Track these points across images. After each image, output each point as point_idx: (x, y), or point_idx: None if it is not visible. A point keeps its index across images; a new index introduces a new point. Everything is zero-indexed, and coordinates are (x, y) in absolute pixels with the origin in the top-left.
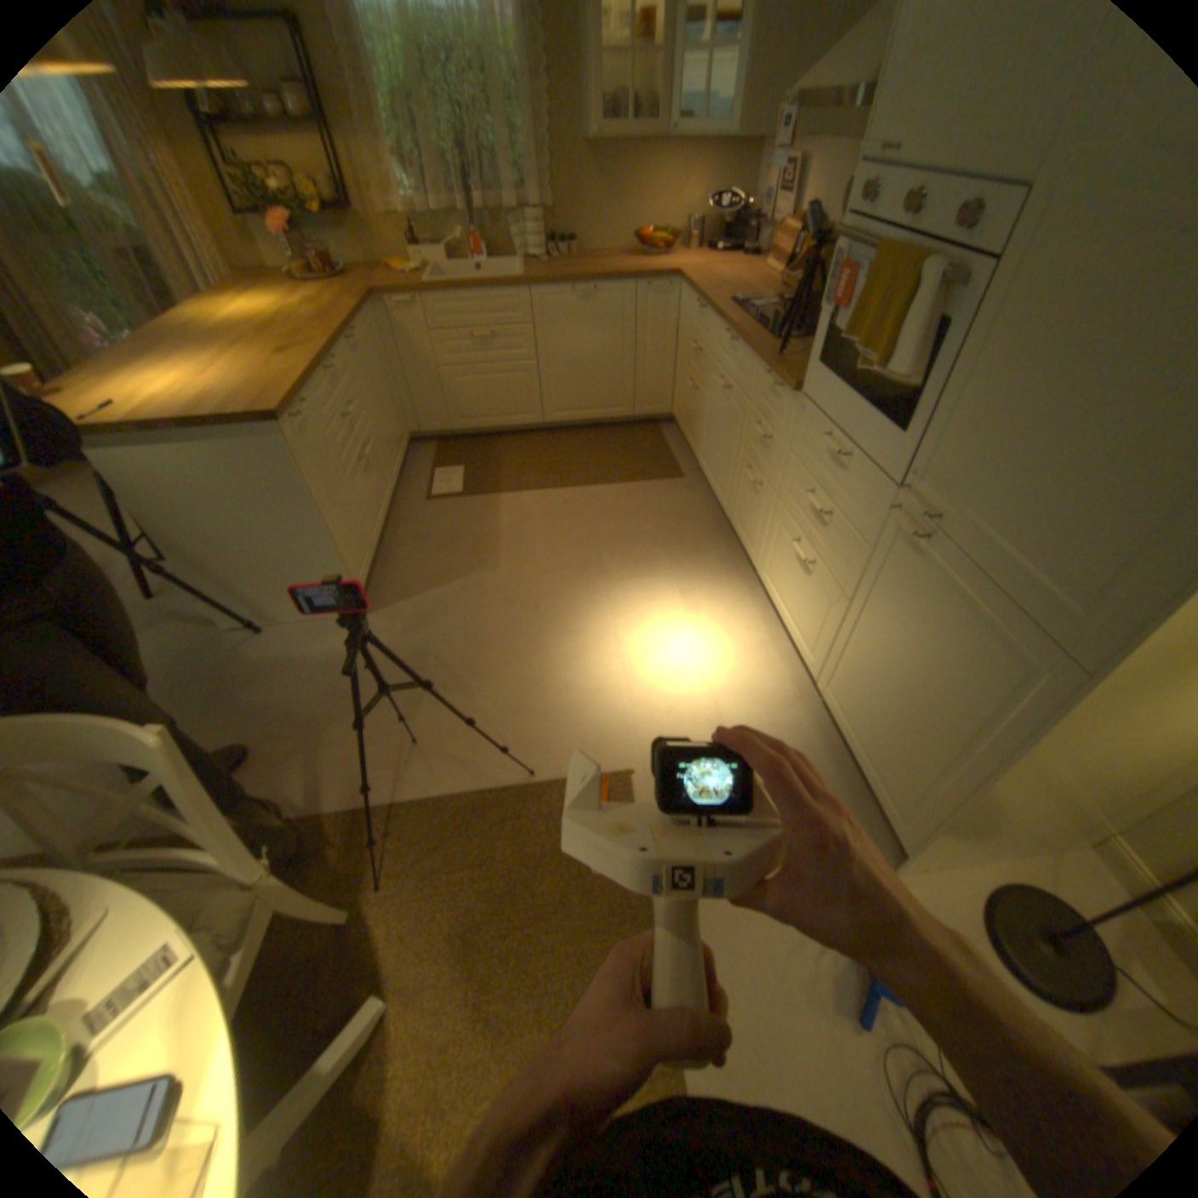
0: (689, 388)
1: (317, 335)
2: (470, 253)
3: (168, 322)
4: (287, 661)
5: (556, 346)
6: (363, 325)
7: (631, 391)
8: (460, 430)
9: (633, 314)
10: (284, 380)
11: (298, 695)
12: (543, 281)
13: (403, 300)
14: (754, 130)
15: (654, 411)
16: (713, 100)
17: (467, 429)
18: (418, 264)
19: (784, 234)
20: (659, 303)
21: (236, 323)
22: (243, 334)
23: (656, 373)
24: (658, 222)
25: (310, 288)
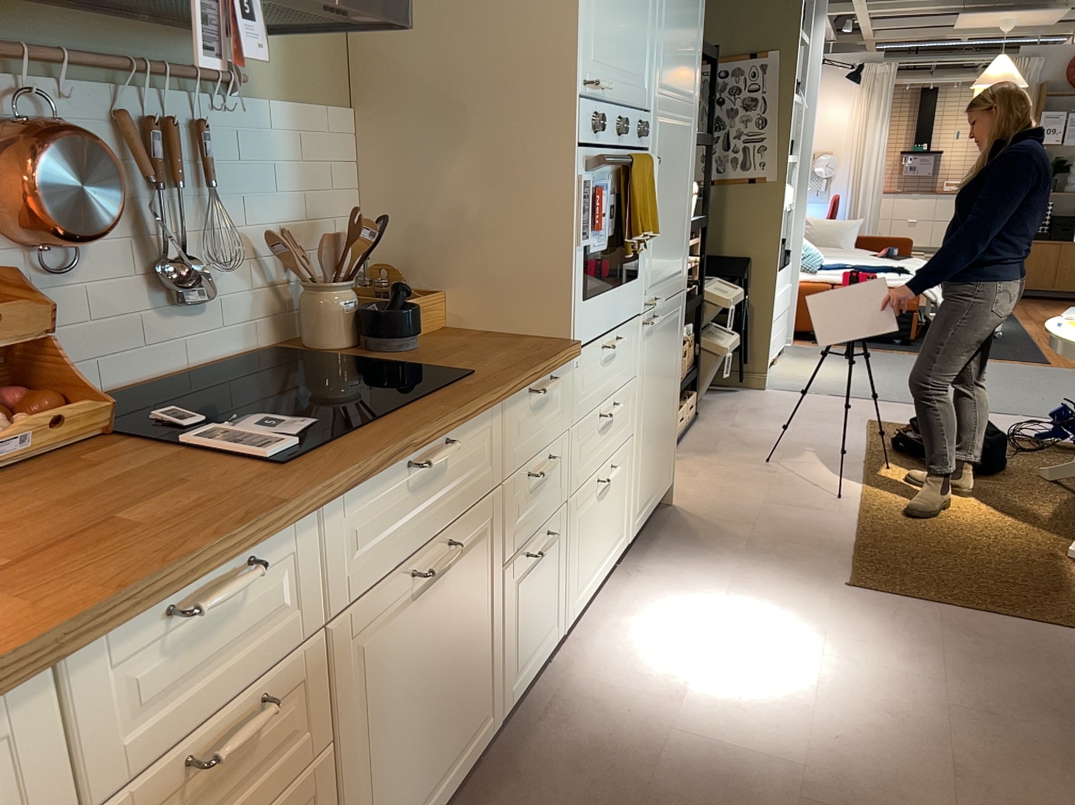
0: None
1: None
2: None
3: None
4: None
5: None
6: None
7: None
8: None
9: None
10: None
11: None
12: None
13: None
14: None
15: None
16: None
17: None
18: None
19: None
20: None
21: None
22: None
23: None
24: None
25: None
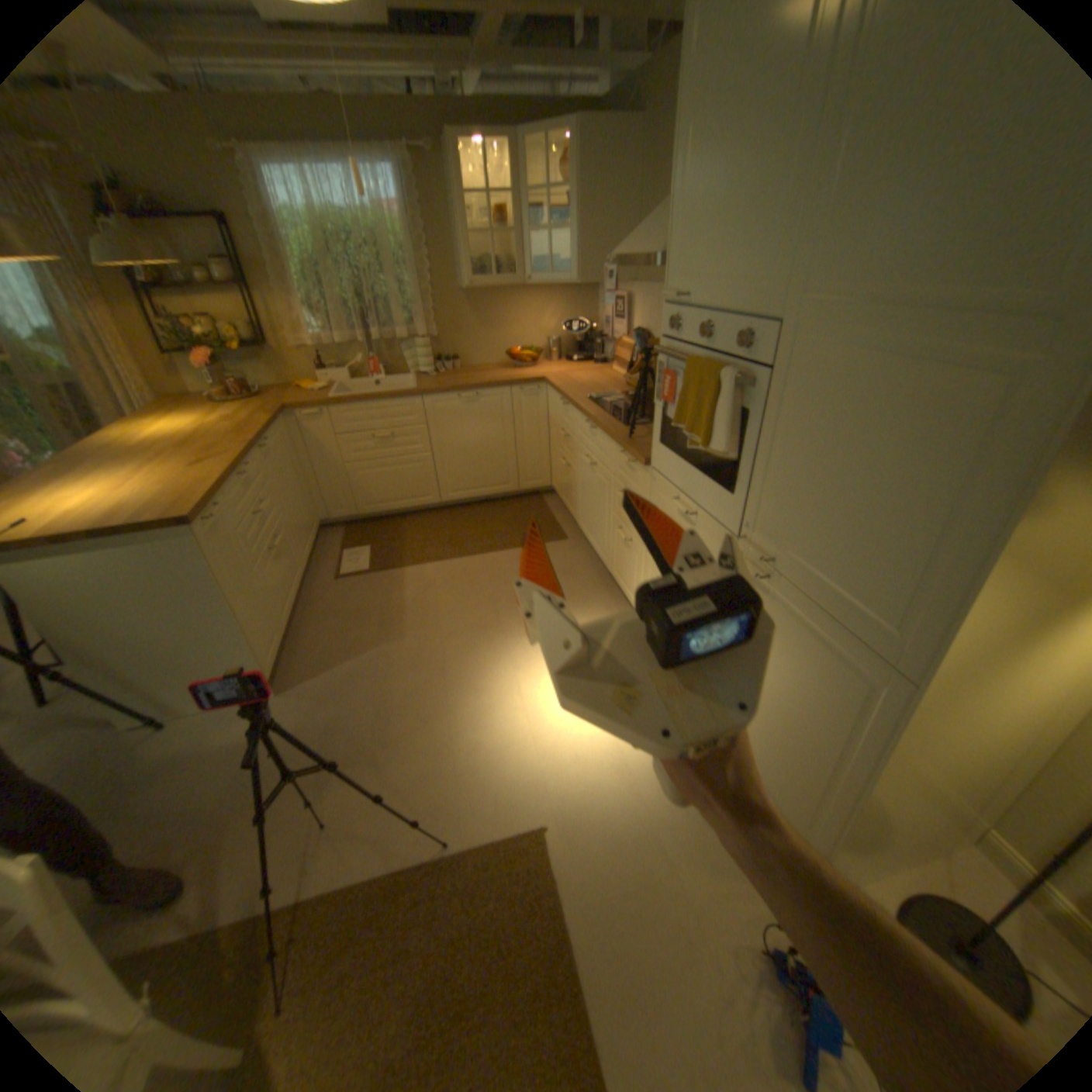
0: (563, 465)
1: (233, 446)
2: (371, 373)
3: (92, 444)
4: (189, 755)
5: (448, 440)
6: (276, 435)
7: (516, 470)
8: (366, 514)
9: (511, 411)
10: (199, 488)
11: (199, 791)
12: (433, 391)
13: (312, 412)
14: (590, 278)
15: (536, 485)
16: (556, 260)
17: (373, 513)
18: (326, 383)
19: (623, 347)
20: (531, 401)
21: (158, 441)
22: (163, 450)
23: (535, 455)
24: (524, 342)
25: (229, 407)
